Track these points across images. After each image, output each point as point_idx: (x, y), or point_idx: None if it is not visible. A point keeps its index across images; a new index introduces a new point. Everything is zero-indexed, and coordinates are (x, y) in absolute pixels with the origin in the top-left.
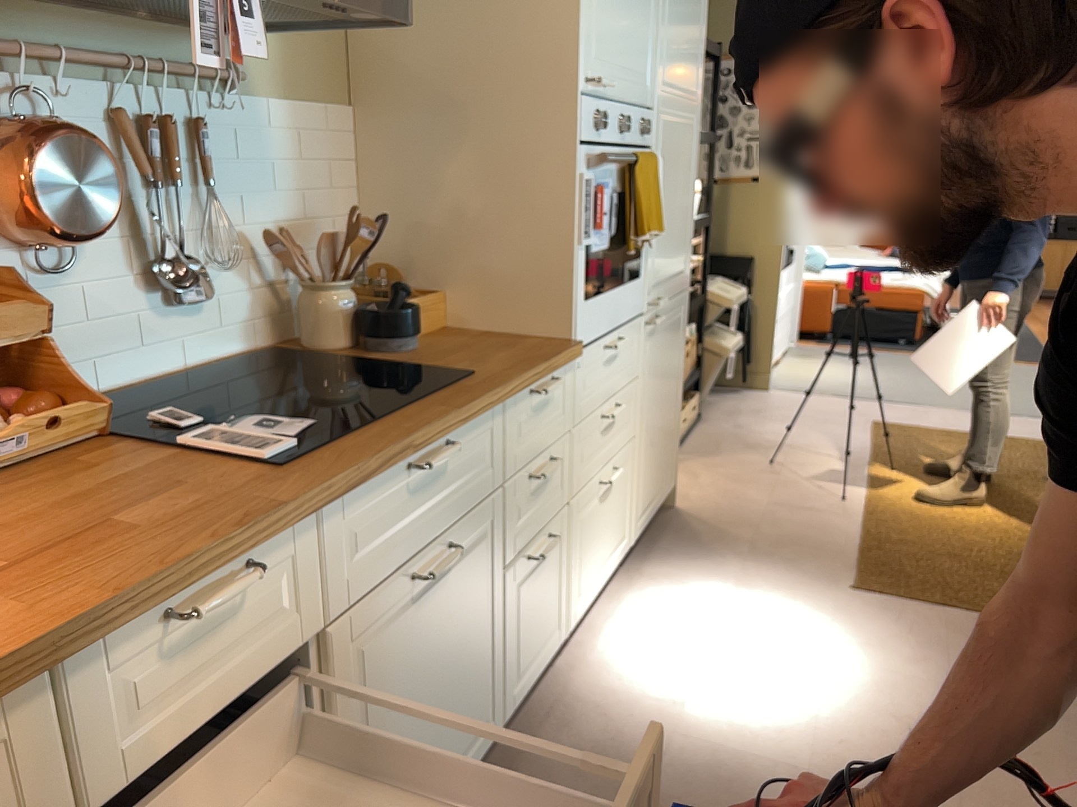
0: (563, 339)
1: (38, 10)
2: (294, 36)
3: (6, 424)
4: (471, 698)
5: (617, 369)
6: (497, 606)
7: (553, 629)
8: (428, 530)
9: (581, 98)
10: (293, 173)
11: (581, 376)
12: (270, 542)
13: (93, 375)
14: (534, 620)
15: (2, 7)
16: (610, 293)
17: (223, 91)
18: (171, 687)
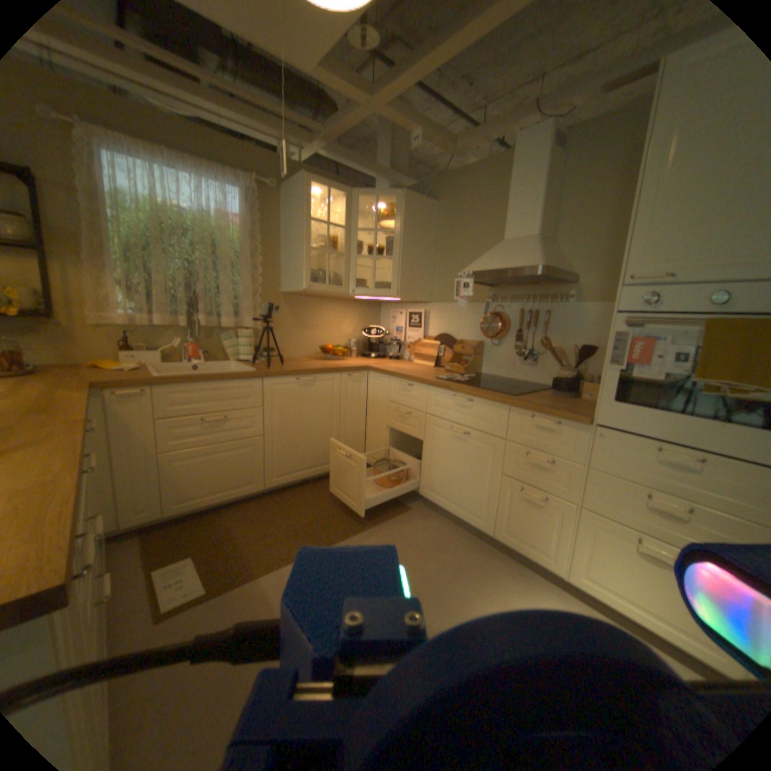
0: (593, 415)
1: (508, 287)
2: (612, 274)
3: (453, 365)
4: (473, 498)
5: (696, 482)
6: (494, 483)
7: (547, 555)
8: (459, 420)
9: (630, 284)
10: (592, 328)
11: (604, 443)
12: (412, 382)
13: (497, 370)
14: (526, 525)
15: (501, 288)
16: (675, 414)
17: (565, 299)
18: (398, 394)
